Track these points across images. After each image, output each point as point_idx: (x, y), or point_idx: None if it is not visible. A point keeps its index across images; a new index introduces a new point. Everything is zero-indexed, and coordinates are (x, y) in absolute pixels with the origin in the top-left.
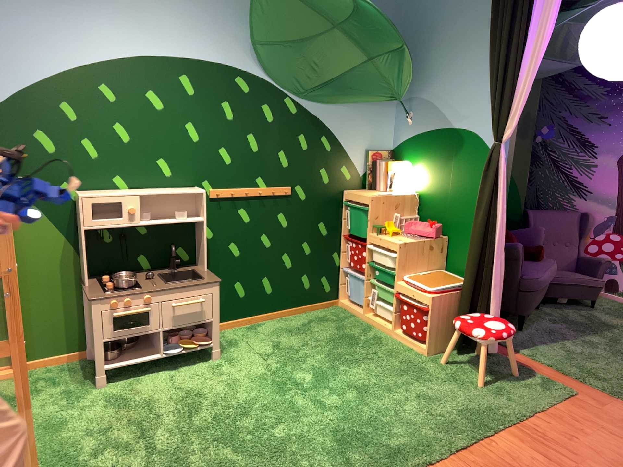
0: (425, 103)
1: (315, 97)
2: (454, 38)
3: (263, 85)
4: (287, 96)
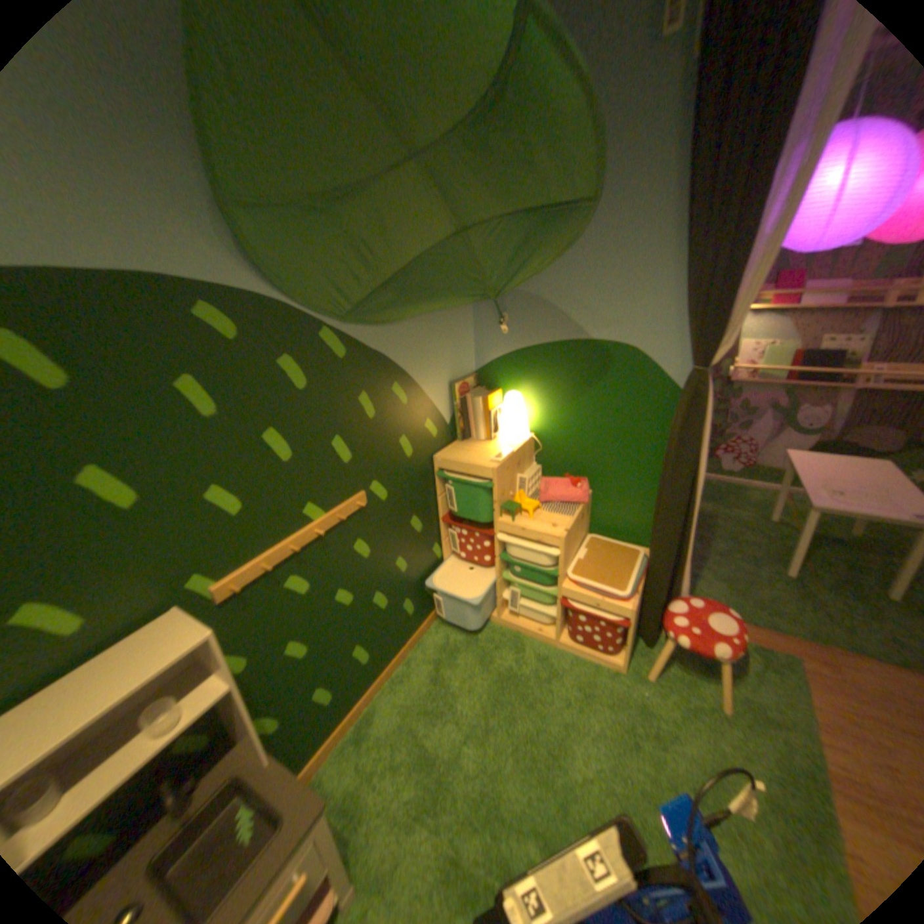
0: (537, 295)
1: (373, 310)
2: None
3: (266, 303)
4: (323, 319)
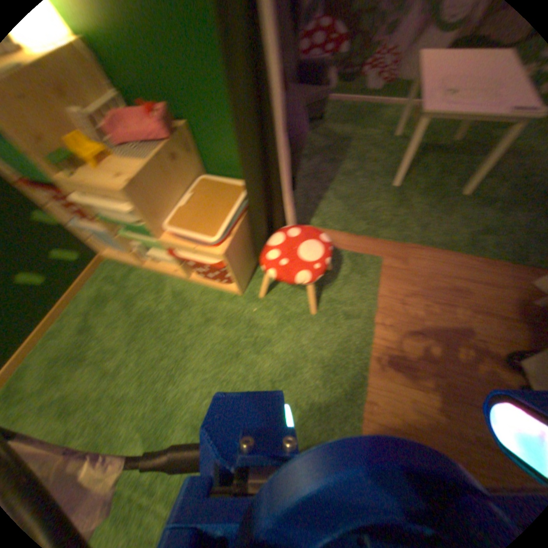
0: None
1: None
2: None
3: None
4: None
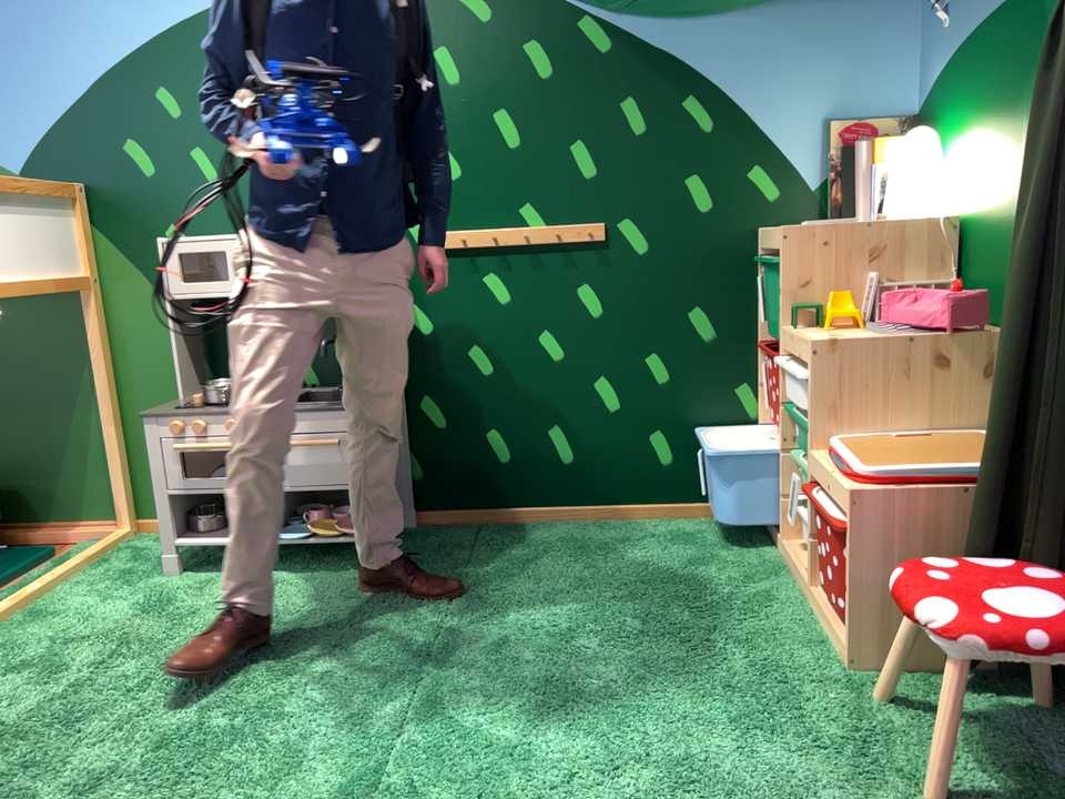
0: None
1: None
2: None
3: None
4: (583, 7)
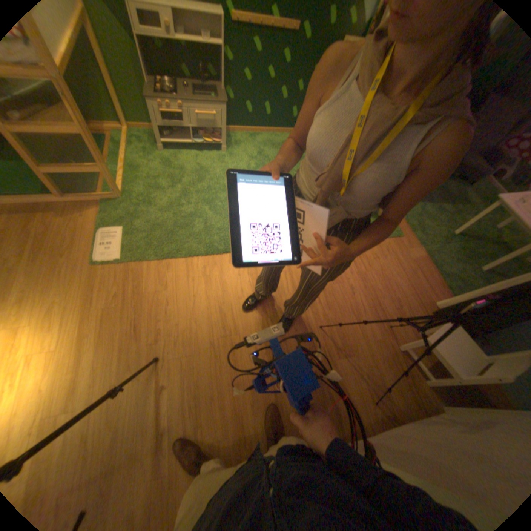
0: None
1: None
2: None
3: None
4: None
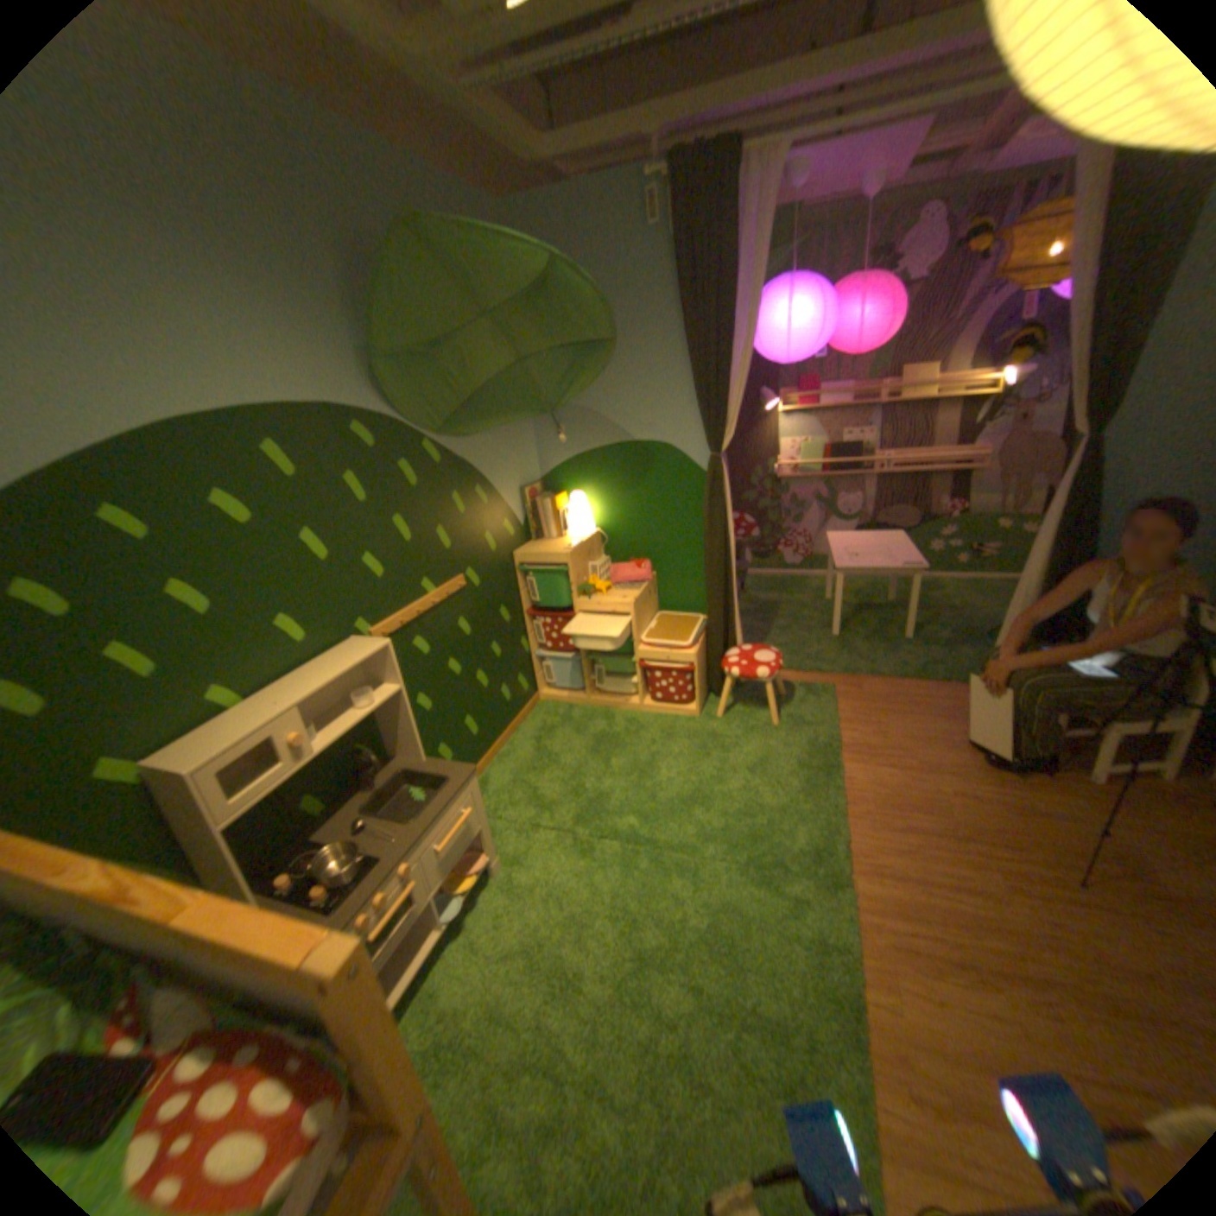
0: (586, 409)
1: (456, 426)
2: (617, 316)
3: (387, 423)
4: (423, 434)
